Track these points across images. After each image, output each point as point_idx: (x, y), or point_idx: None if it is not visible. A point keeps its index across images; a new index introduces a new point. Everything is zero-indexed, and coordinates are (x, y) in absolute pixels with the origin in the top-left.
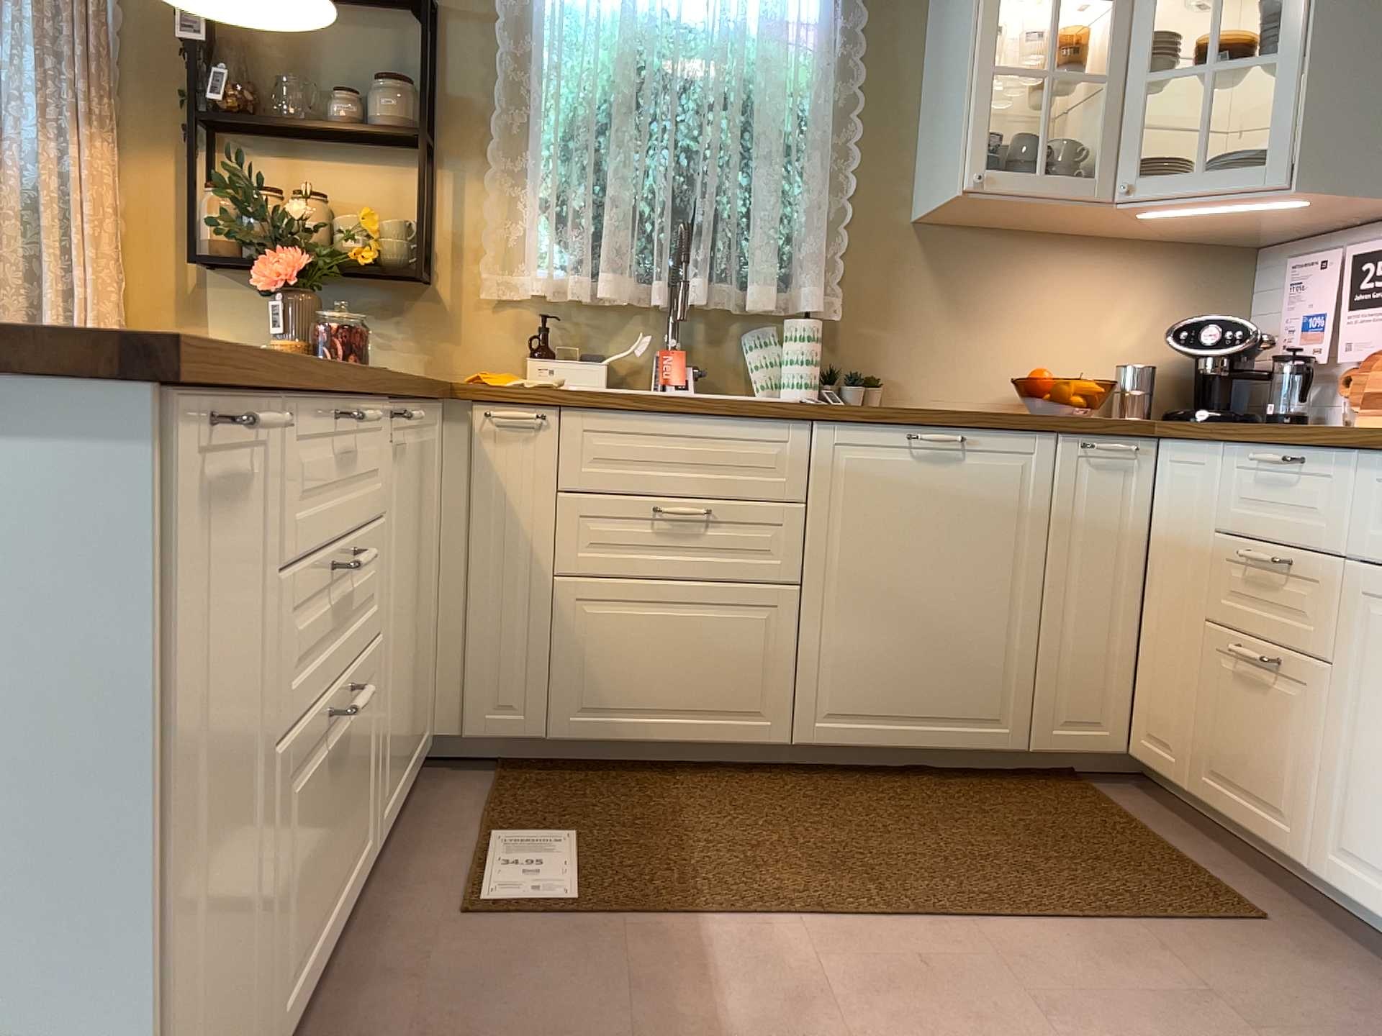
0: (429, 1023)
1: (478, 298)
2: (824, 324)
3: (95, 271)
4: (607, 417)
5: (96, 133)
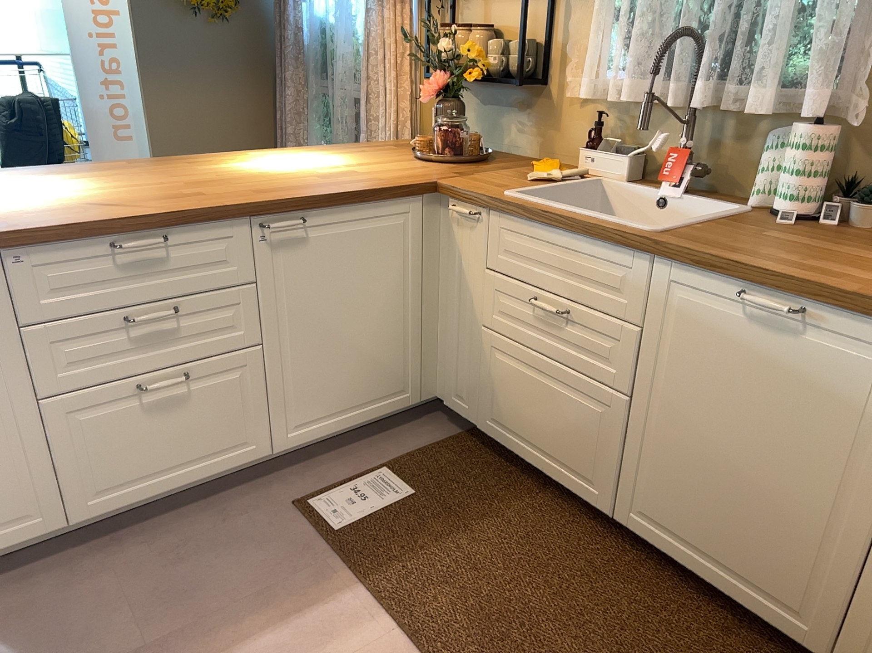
0: (197, 542)
1: (568, 98)
2: (857, 130)
3: (391, 85)
4: (514, 220)
5: (392, 1)
